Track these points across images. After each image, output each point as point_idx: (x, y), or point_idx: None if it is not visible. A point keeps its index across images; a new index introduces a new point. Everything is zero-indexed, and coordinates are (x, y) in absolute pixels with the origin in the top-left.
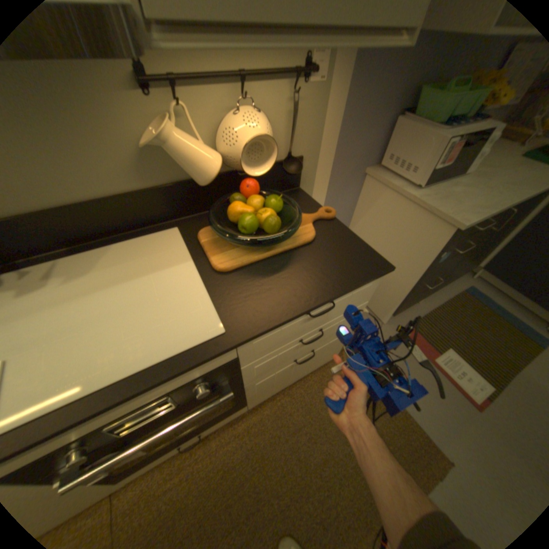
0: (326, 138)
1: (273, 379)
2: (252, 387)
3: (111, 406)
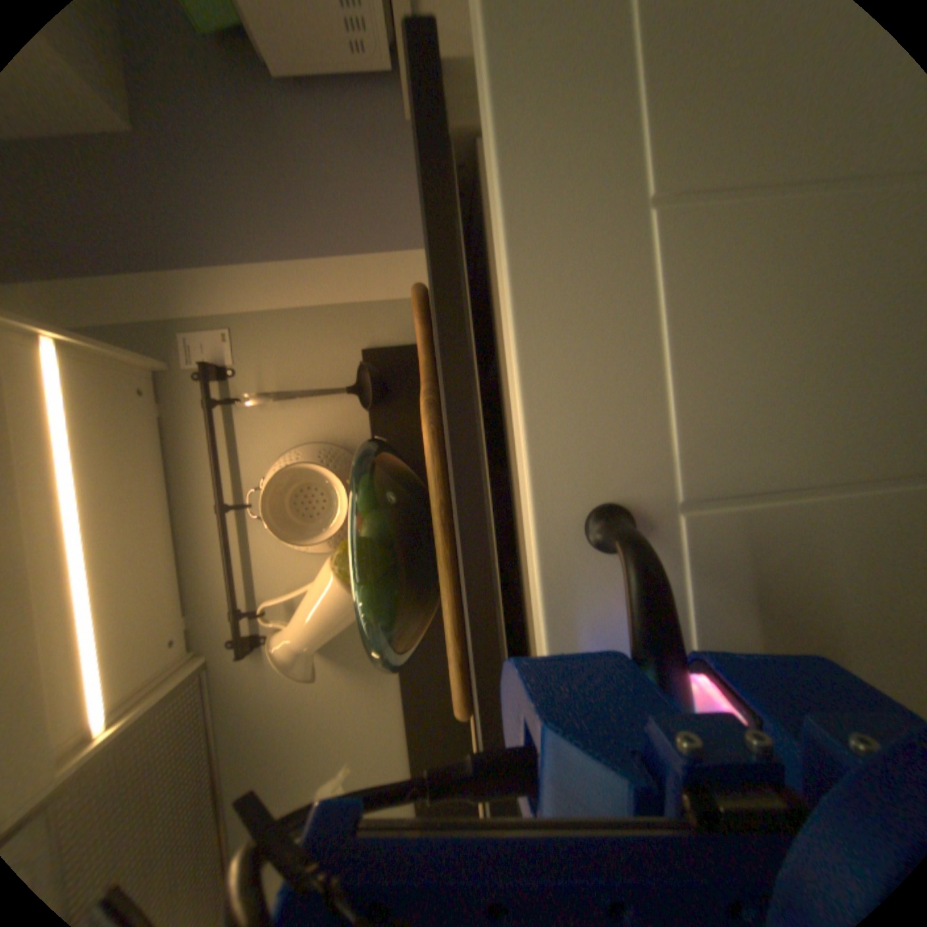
0: (325, 287)
1: None
2: None
3: None
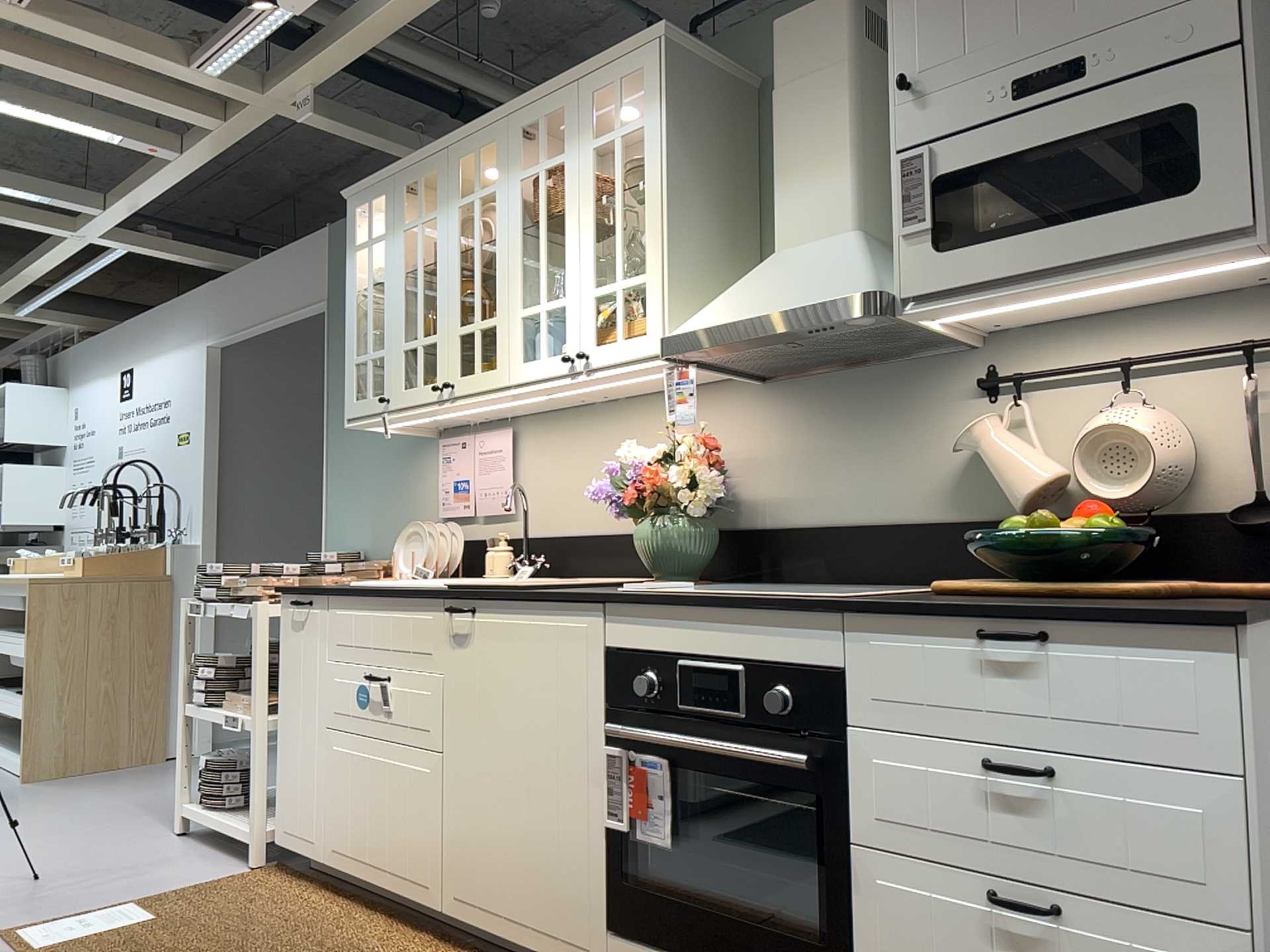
0: None
1: (931, 939)
2: (871, 891)
3: (704, 618)
